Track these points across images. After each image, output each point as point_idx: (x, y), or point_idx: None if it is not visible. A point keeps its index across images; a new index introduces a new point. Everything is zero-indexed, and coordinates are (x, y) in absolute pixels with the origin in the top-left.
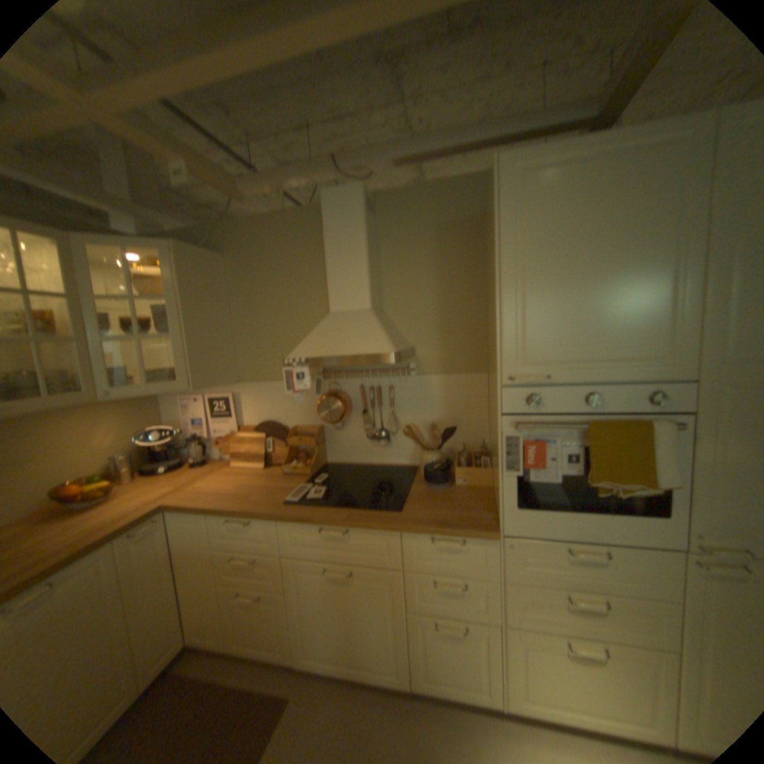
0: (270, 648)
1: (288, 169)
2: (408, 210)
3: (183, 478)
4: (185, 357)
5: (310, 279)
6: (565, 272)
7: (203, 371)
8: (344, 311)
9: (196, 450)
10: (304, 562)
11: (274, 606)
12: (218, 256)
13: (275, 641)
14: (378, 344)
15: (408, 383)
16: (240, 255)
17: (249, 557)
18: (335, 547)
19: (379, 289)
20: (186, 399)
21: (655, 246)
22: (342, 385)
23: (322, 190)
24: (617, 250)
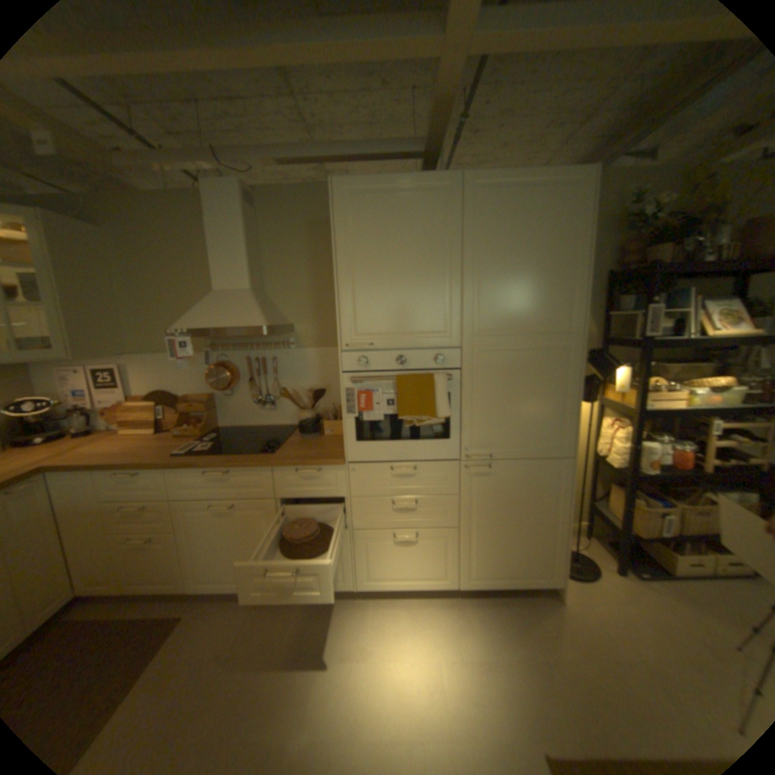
0: (163, 583)
1: (169, 155)
2: (284, 207)
3: (66, 447)
4: (63, 328)
5: (195, 260)
6: (379, 270)
7: (84, 343)
8: (227, 291)
9: (80, 423)
10: (191, 503)
11: (166, 545)
12: (96, 230)
13: (168, 576)
14: (254, 320)
15: (290, 356)
16: (121, 231)
17: (139, 506)
18: (219, 487)
19: (261, 273)
20: (66, 372)
21: (432, 257)
22: (231, 358)
23: (202, 182)
24: (411, 258)
